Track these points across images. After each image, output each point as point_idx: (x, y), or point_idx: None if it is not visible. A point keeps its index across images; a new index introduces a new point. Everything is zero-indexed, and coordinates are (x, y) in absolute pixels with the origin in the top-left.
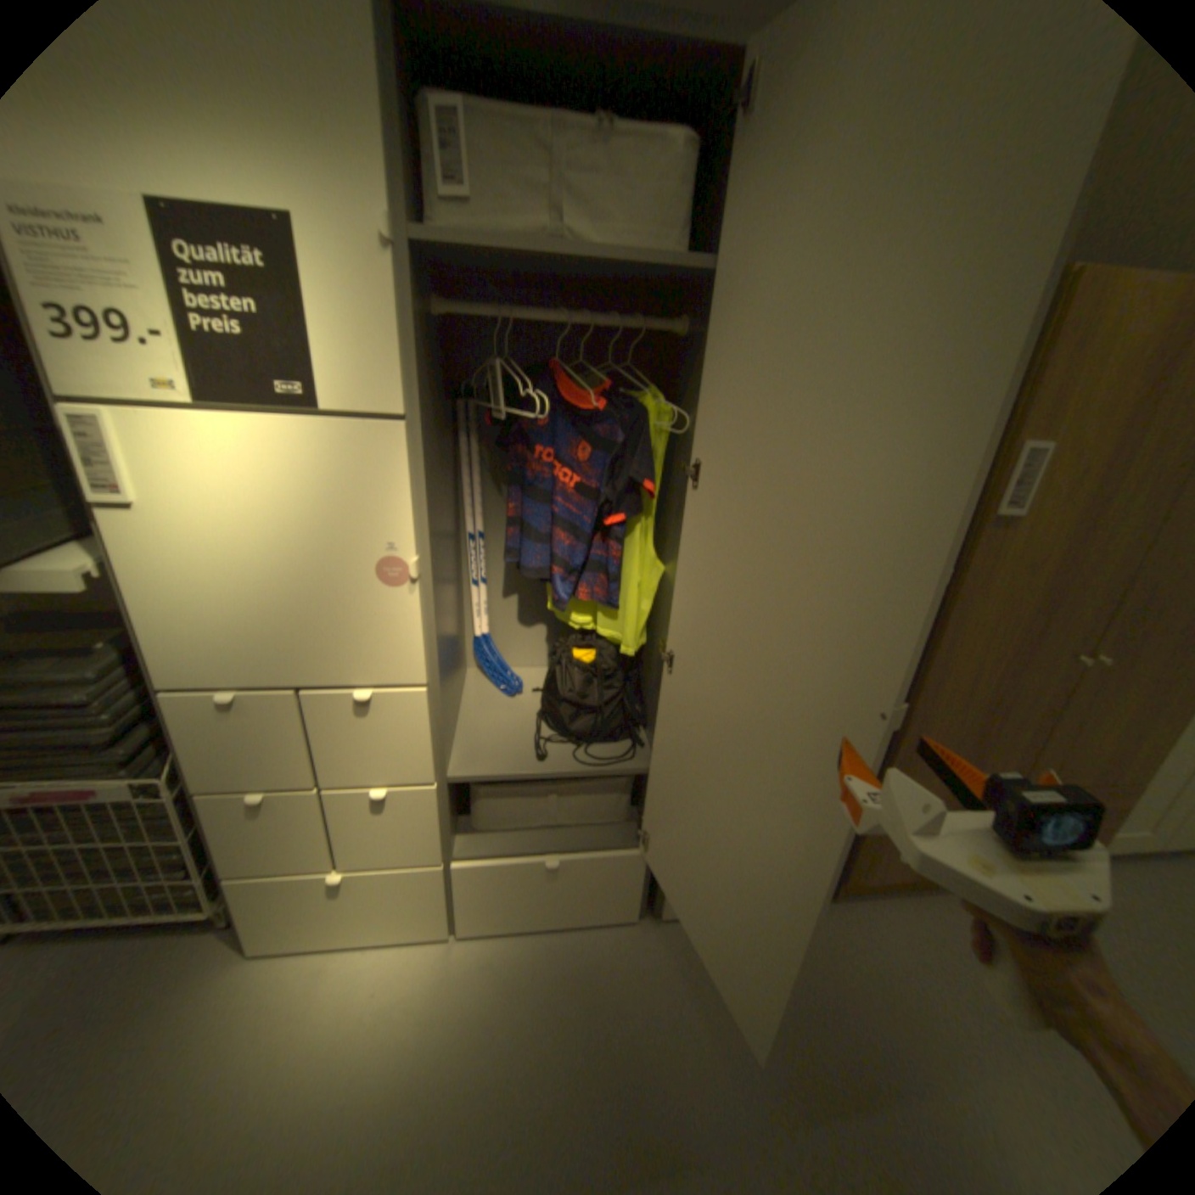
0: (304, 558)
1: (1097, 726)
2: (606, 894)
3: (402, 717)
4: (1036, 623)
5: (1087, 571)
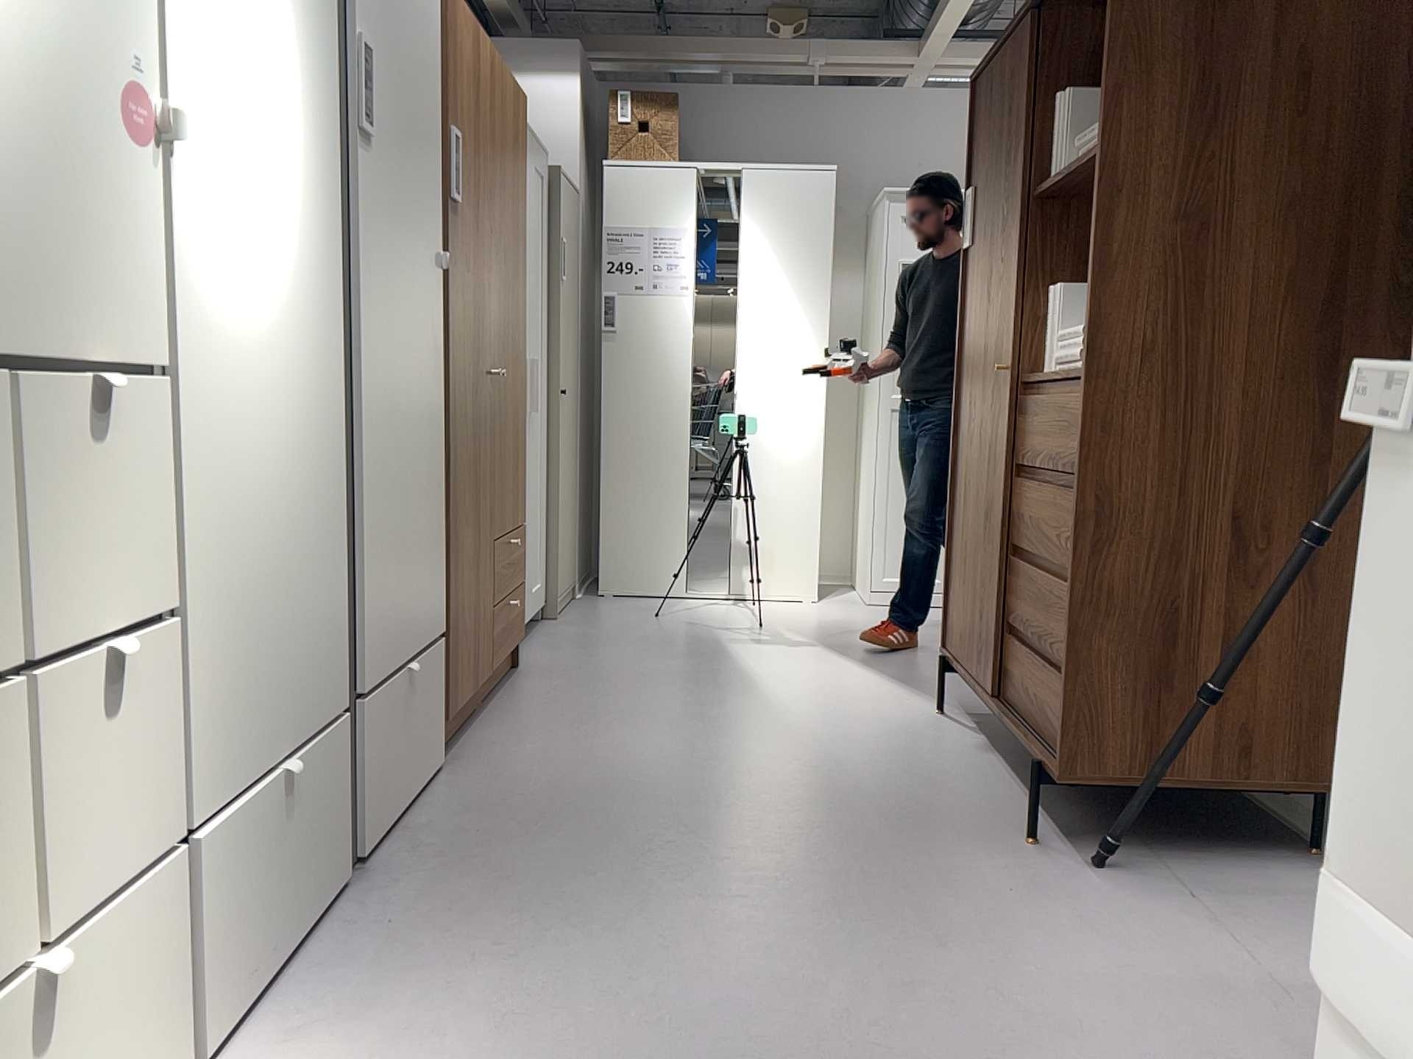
0: (23, 34)
1: (503, 452)
2: (324, 825)
3: (132, 444)
4: (473, 327)
5: (480, 273)
